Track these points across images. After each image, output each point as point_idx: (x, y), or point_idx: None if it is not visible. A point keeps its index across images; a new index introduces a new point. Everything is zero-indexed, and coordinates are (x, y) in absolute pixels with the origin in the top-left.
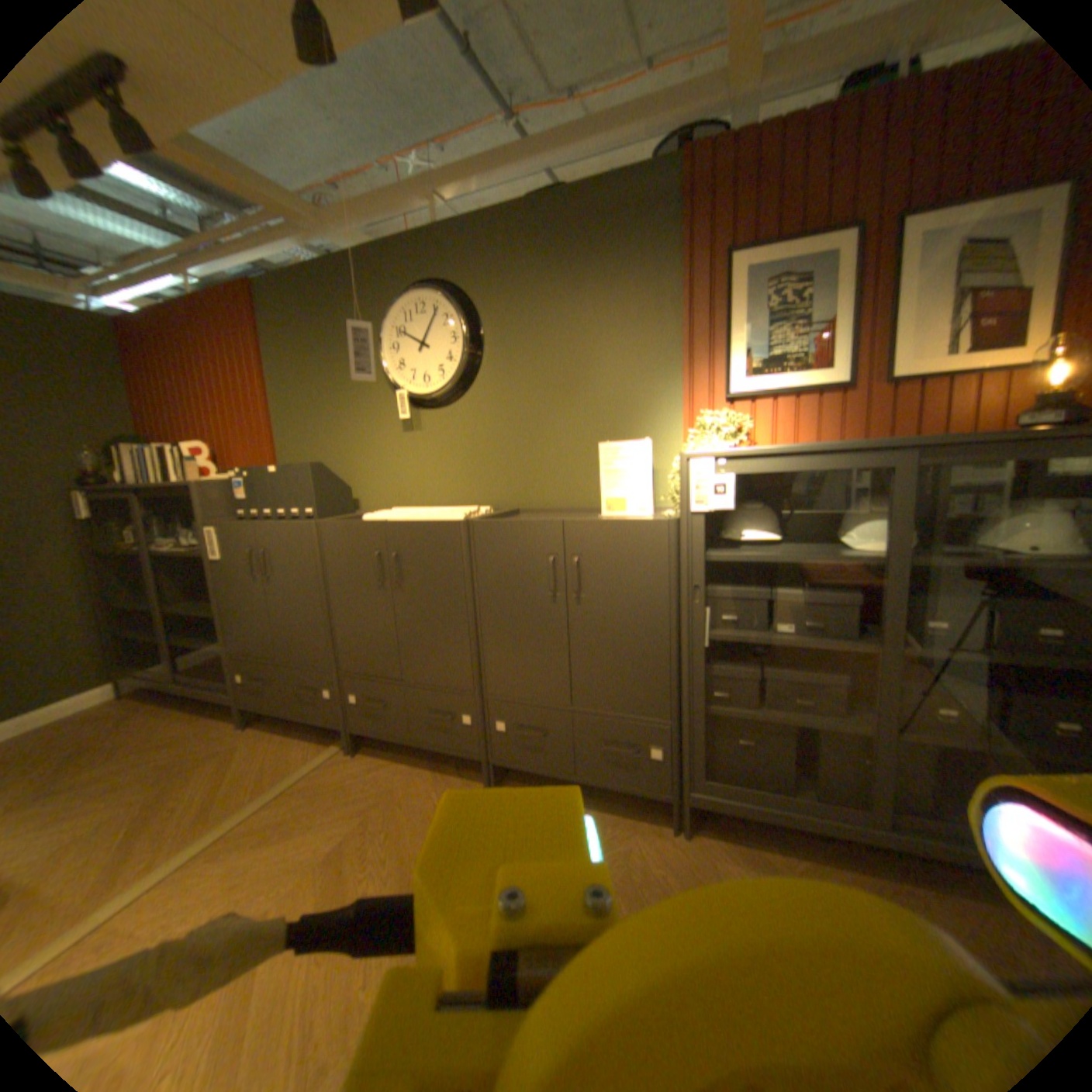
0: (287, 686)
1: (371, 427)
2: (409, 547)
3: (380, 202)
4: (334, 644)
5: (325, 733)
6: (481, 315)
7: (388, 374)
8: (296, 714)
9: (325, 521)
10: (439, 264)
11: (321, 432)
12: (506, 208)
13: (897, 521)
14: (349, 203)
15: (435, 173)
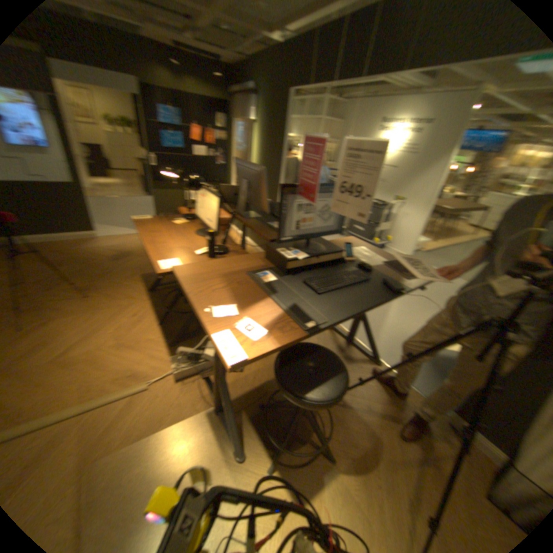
0: None
1: None
2: None
3: None
4: None
5: None
6: None
7: None
8: None
9: None
10: None
11: None
12: None
13: None
14: None
15: None
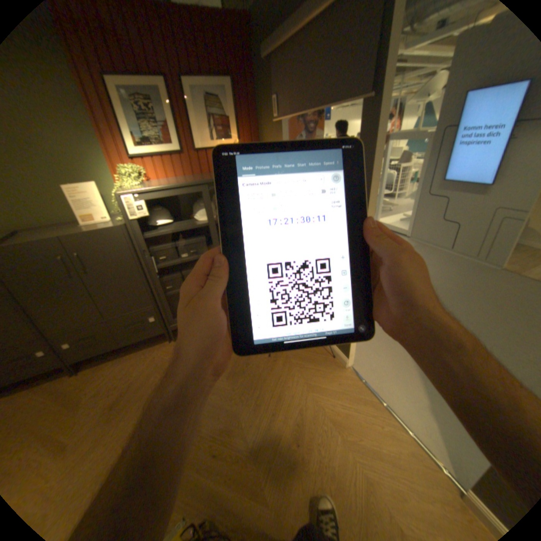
0: None
1: None
2: None
3: None
4: None
5: None
6: None
7: None
8: None
9: None
10: None
11: None
12: None
13: (207, 211)
14: None
15: None
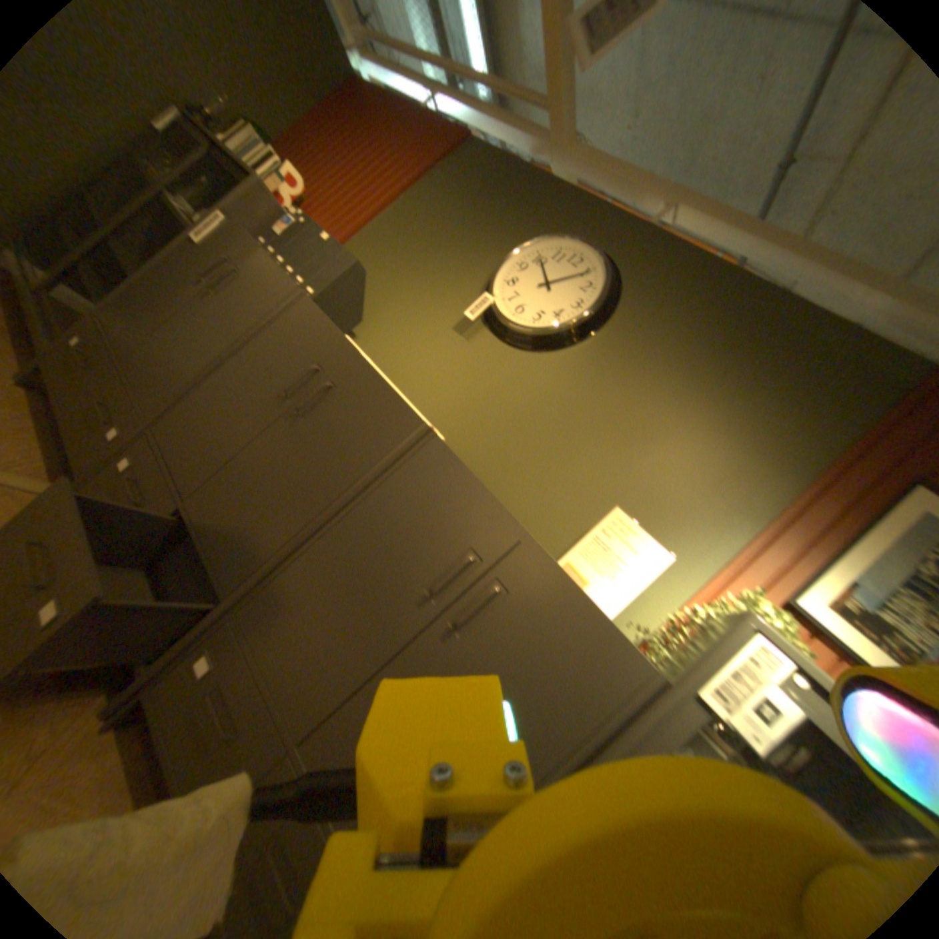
0: (94, 391)
1: (430, 301)
2: (347, 394)
3: (625, 174)
4: (177, 403)
5: (68, 470)
6: (614, 315)
7: (492, 276)
8: (65, 422)
9: (308, 303)
10: (622, 251)
11: (390, 267)
12: (721, 266)
13: None
14: (601, 155)
15: (691, 195)
